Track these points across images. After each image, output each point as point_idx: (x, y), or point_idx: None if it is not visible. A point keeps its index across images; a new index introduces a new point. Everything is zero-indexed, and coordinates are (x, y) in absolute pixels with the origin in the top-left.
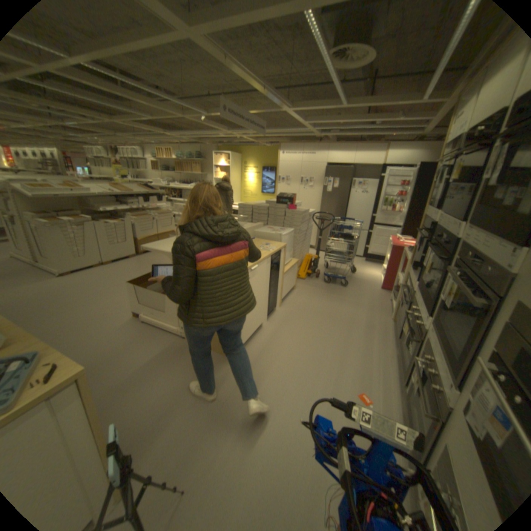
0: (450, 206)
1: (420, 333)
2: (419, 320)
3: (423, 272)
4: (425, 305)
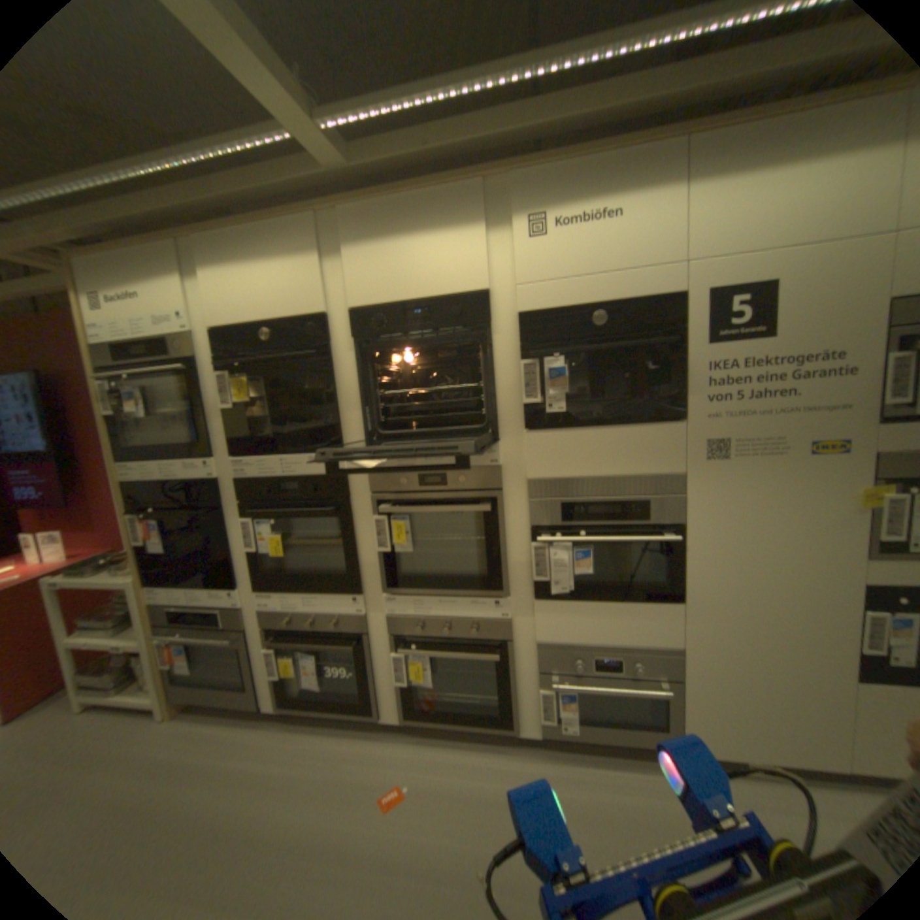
0: (253, 445)
1: (340, 636)
2: (324, 624)
3: (248, 566)
4: (320, 595)
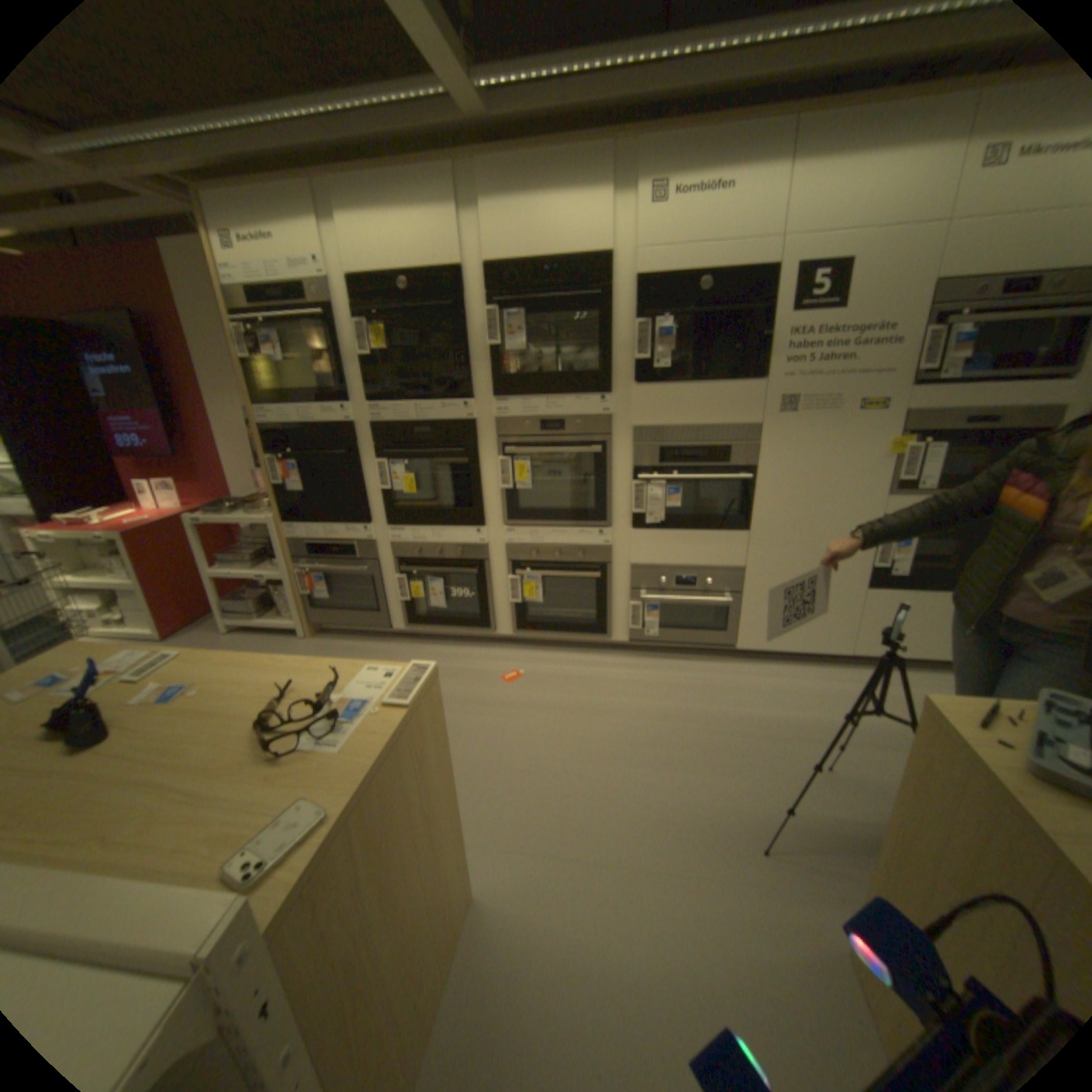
0: (389, 391)
1: (466, 562)
2: (452, 552)
3: (384, 502)
4: (450, 527)
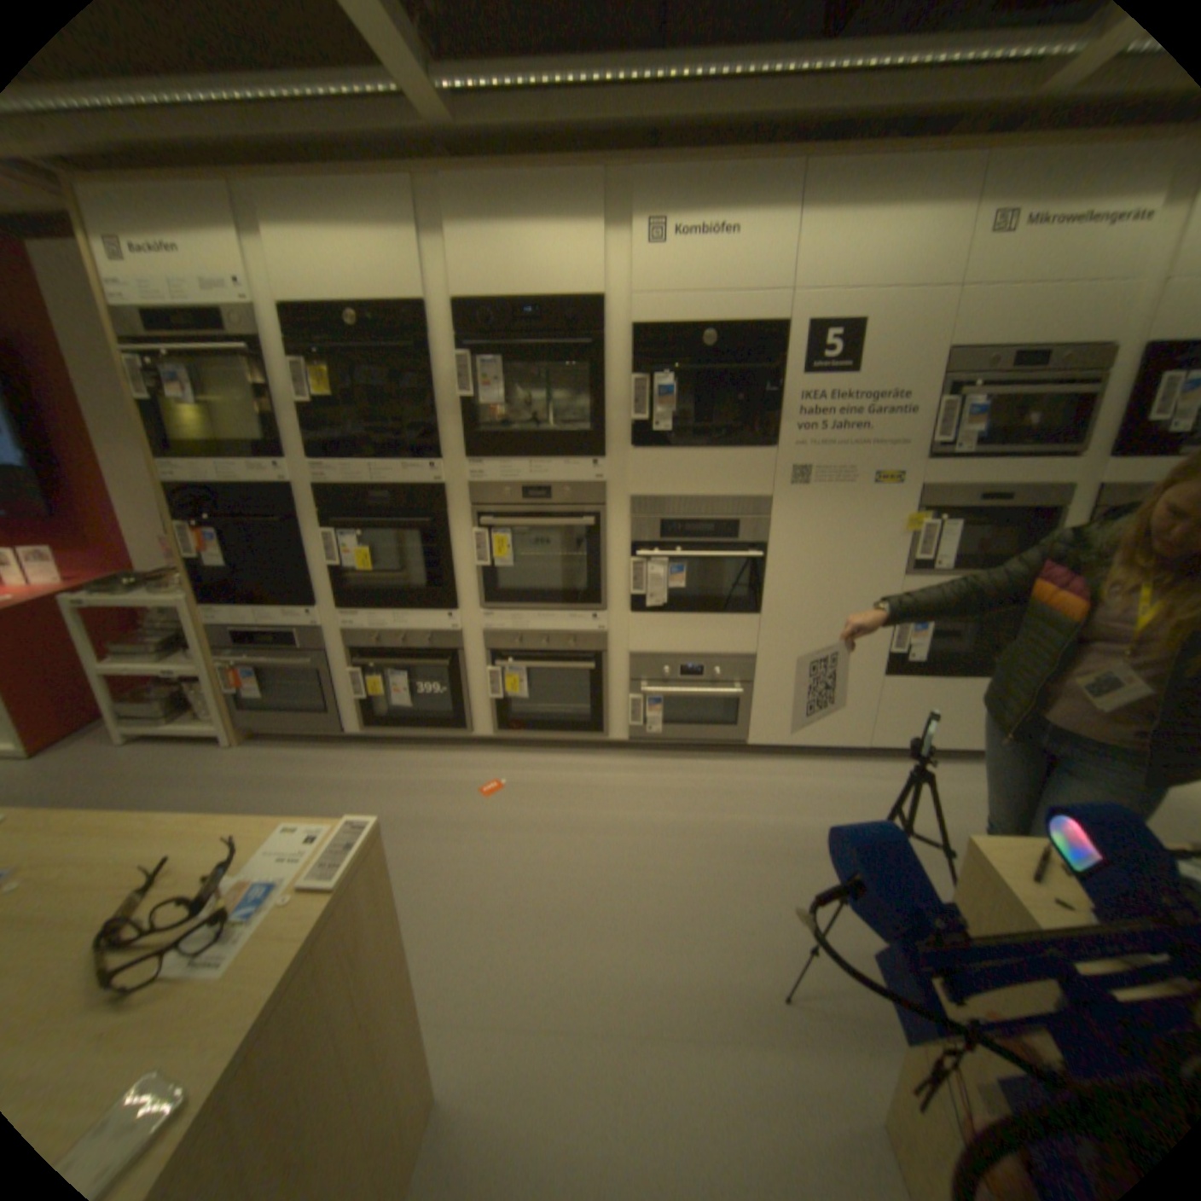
0: (335, 448)
1: (435, 652)
2: (418, 640)
3: (331, 581)
4: (414, 611)
